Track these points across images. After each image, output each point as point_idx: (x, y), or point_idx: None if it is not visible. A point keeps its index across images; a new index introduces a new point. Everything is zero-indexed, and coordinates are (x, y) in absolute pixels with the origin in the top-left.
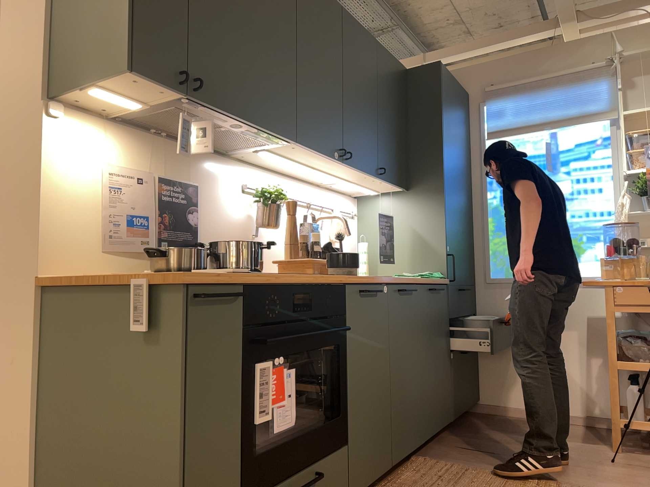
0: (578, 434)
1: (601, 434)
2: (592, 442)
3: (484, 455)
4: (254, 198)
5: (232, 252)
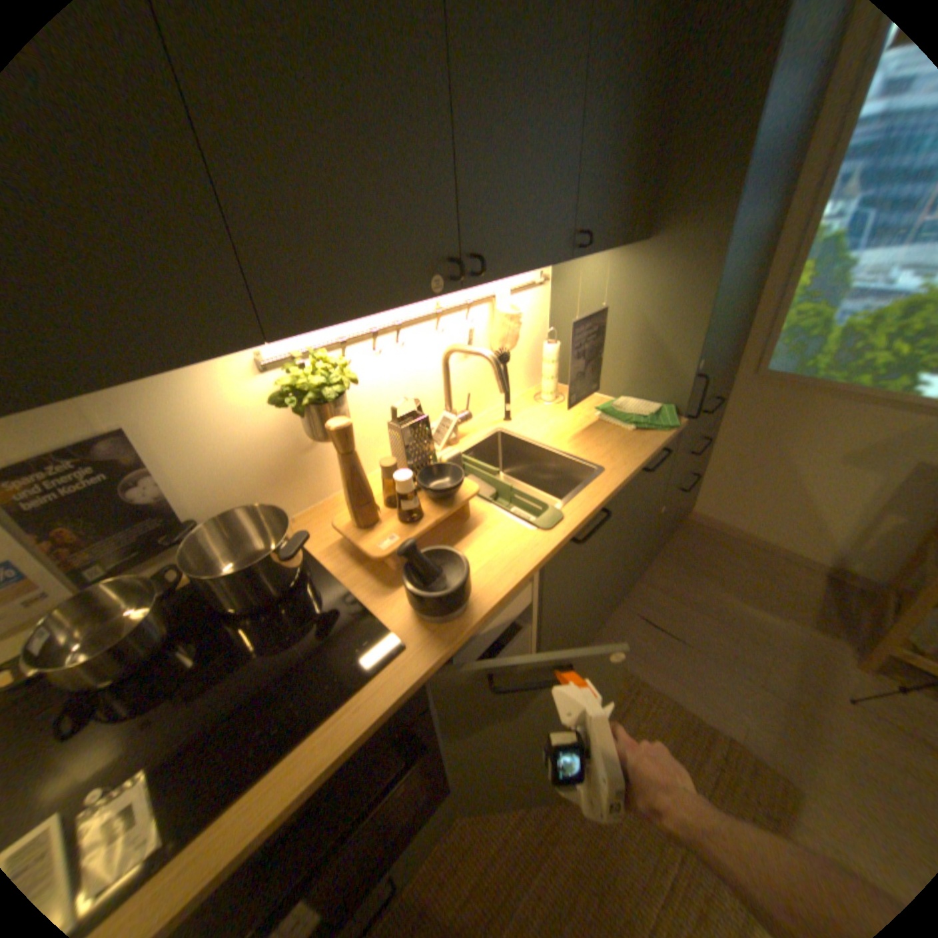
0: (813, 602)
1: (848, 606)
2: (830, 630)
3: (670, 646)
4: (278, 398)
5: (215, 584)
